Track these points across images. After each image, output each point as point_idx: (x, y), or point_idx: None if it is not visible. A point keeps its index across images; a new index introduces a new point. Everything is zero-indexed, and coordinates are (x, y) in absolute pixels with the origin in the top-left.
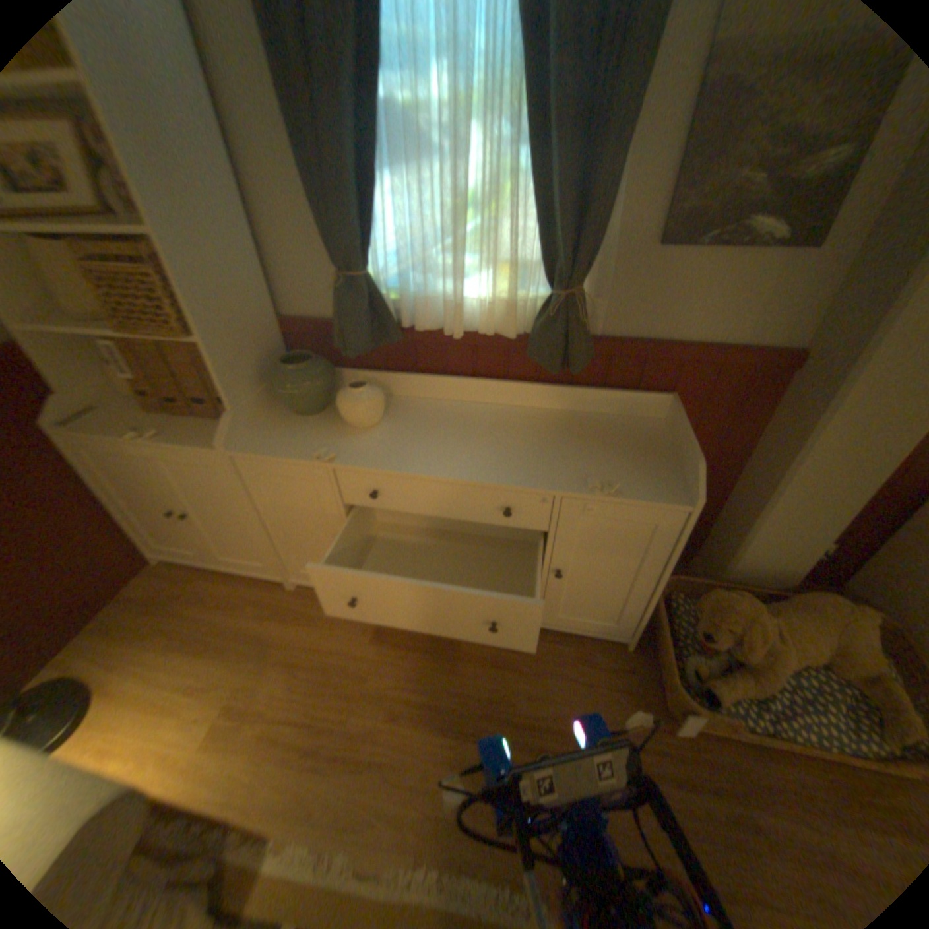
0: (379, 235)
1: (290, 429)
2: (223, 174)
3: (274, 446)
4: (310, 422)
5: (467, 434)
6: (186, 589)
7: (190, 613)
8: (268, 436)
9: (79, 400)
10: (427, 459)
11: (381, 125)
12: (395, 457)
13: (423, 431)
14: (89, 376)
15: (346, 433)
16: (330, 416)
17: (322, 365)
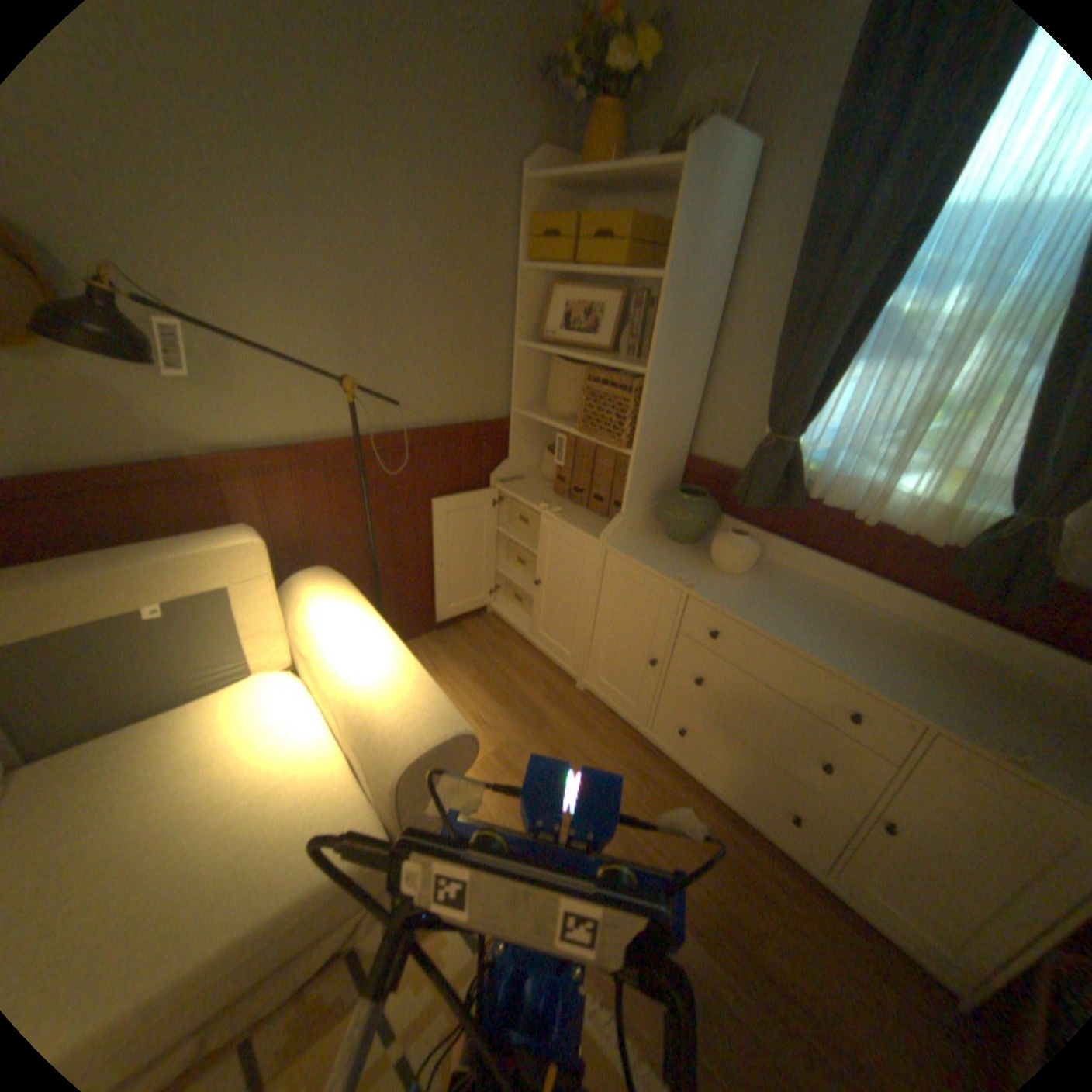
0: (825, 412)
1: (659, 547)
2: (707, 340)
3: (643, 556)
4: (677, 549)
5: (836, 623)
6: (501, 642)
7: (499, 662)
8: (640, 546)
9: (516, 469)
10: (784, 626)
11: (874, 326)
12: (751, 610)
13: (786, 599)
14: (529, 455)
15: (708, 571)
16: (696, 550)
17: (712, 505)
